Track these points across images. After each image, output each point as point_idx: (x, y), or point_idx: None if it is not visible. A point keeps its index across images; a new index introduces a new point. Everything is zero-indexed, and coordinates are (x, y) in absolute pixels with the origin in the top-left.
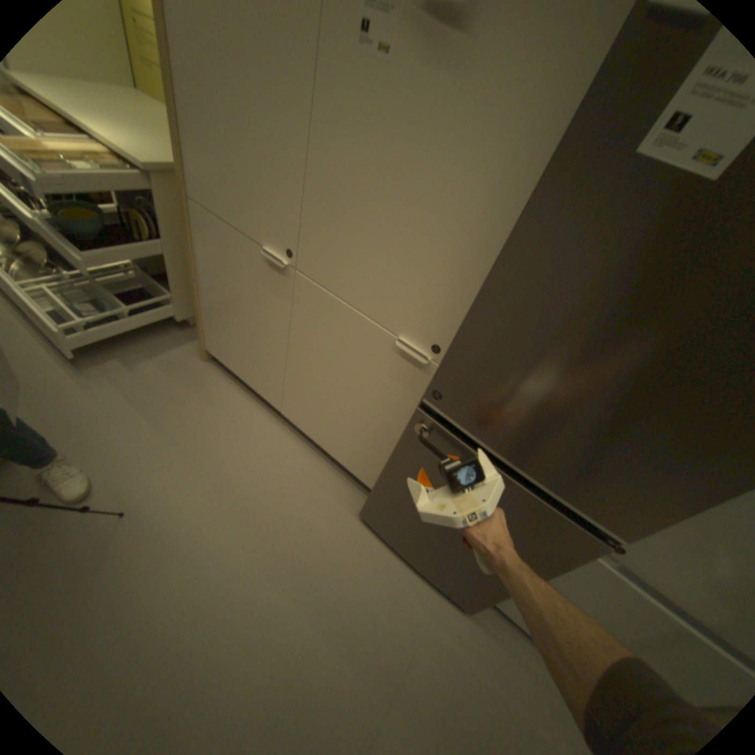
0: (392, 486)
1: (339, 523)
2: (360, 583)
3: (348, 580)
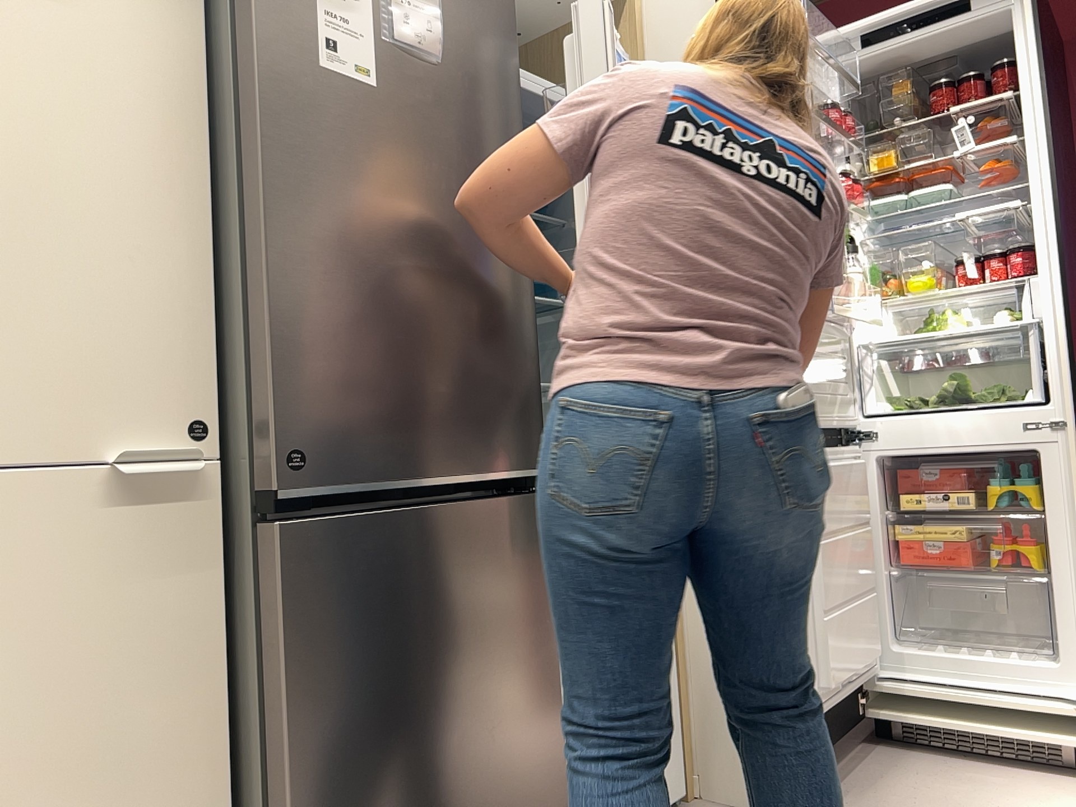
0: None
1: None
2: None
3: None
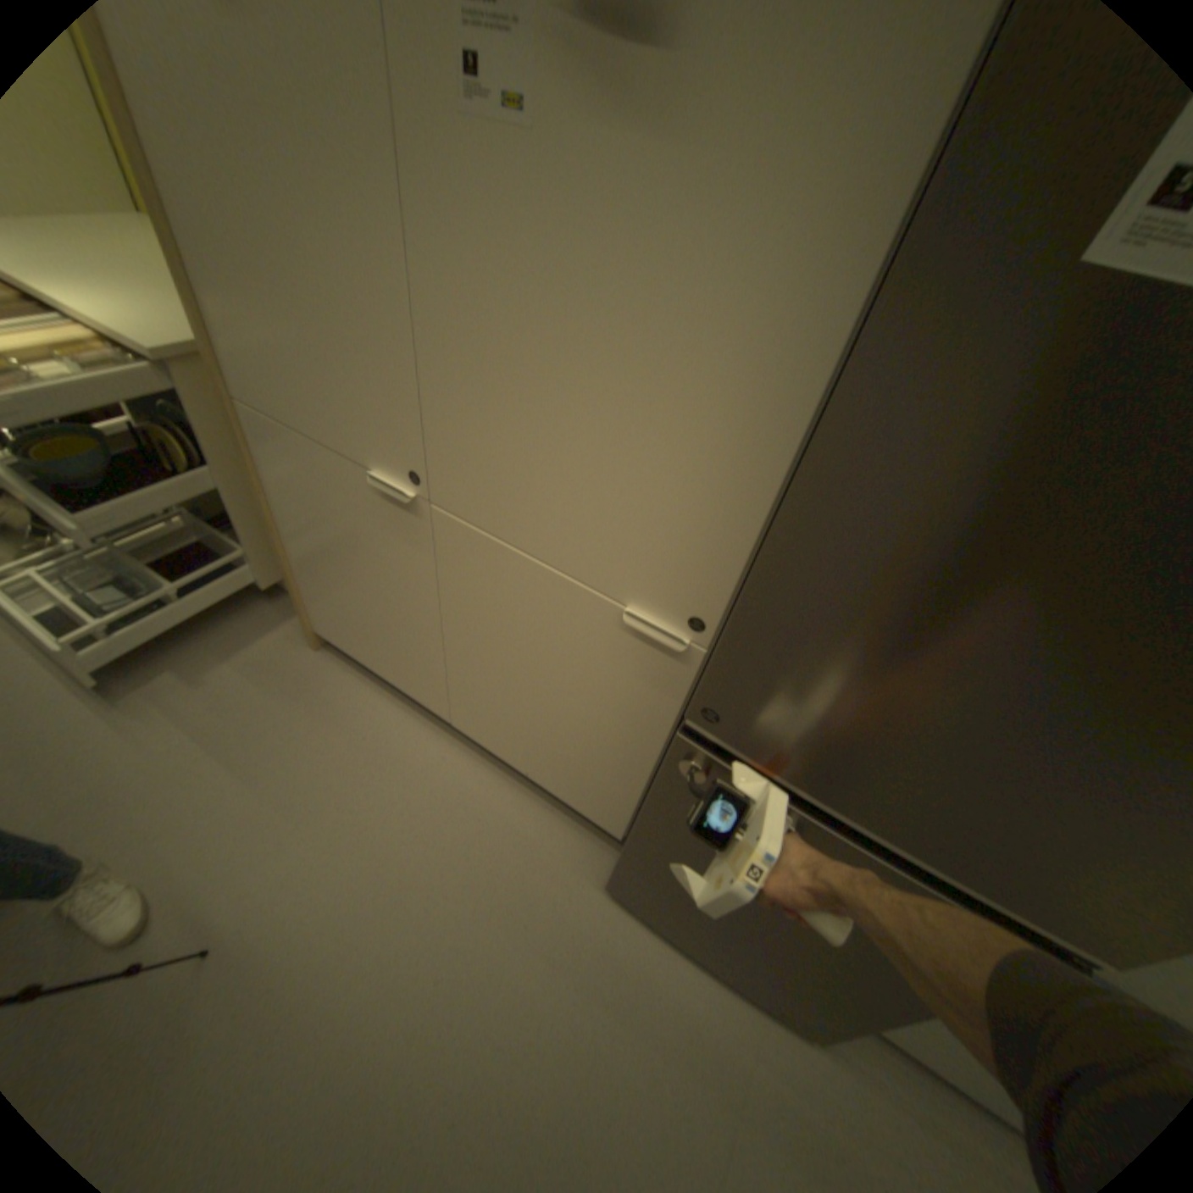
0: (655, 851)
1: (574, 907)
2: (624, 1016)
3: (603, 1012)
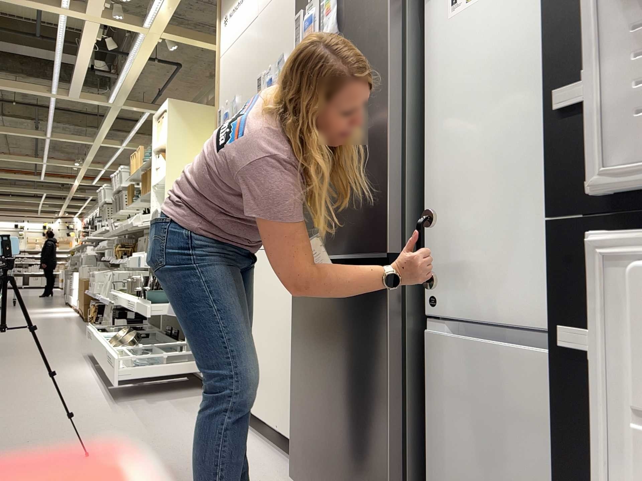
0: (298, 385)
1: None
2: None
3: None
